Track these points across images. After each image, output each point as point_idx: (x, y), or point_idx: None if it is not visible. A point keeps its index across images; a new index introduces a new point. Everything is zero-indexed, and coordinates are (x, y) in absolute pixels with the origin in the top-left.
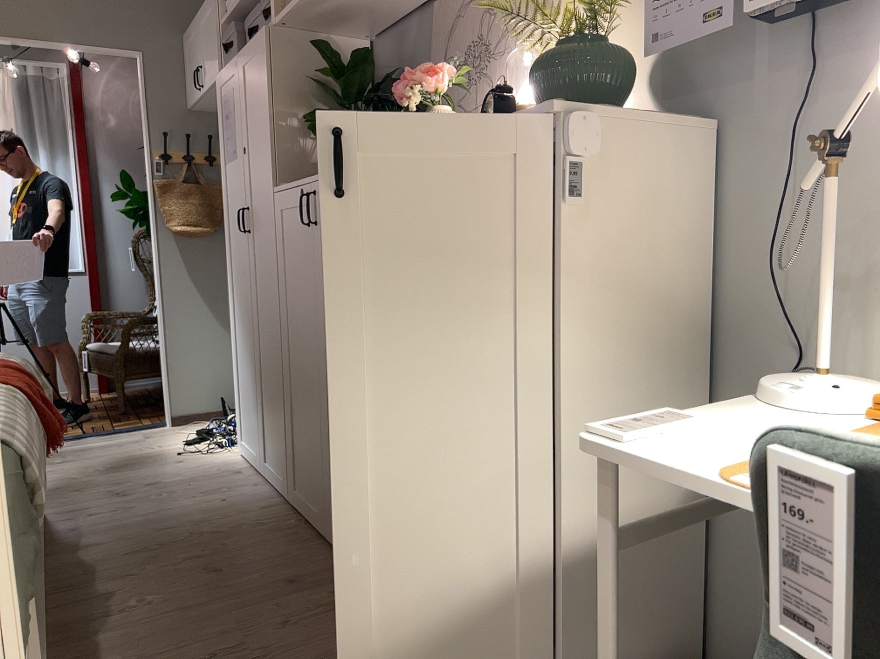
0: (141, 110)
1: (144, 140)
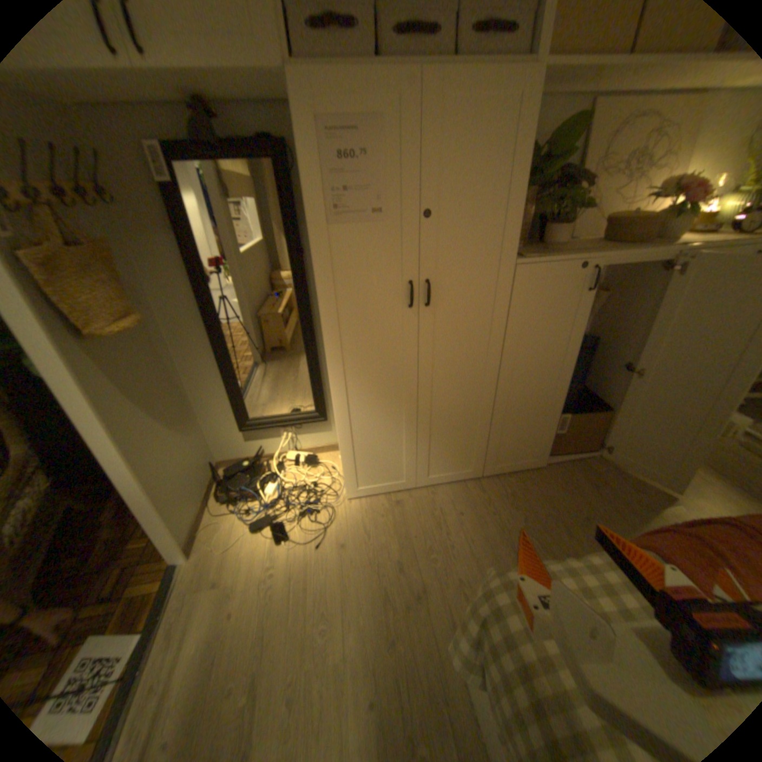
0: None
1: None
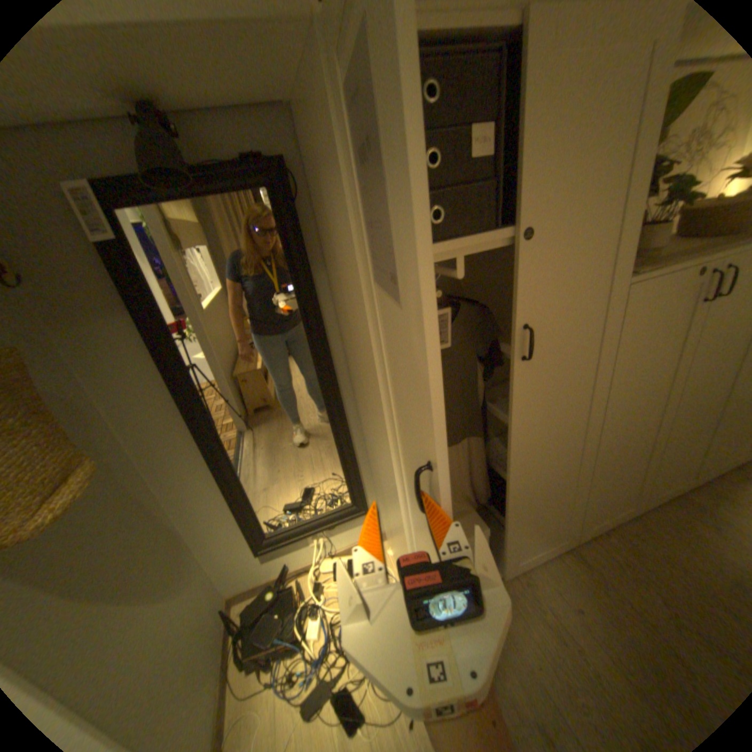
0: None
1: None
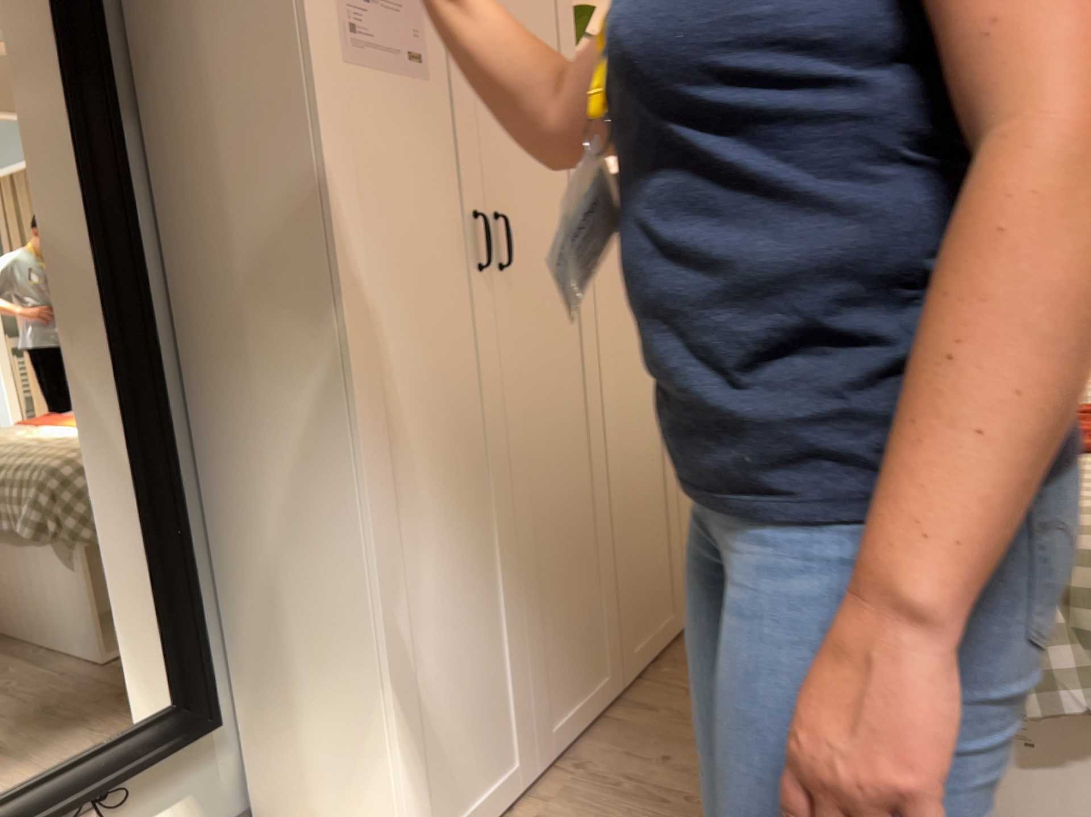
0: None
1: None
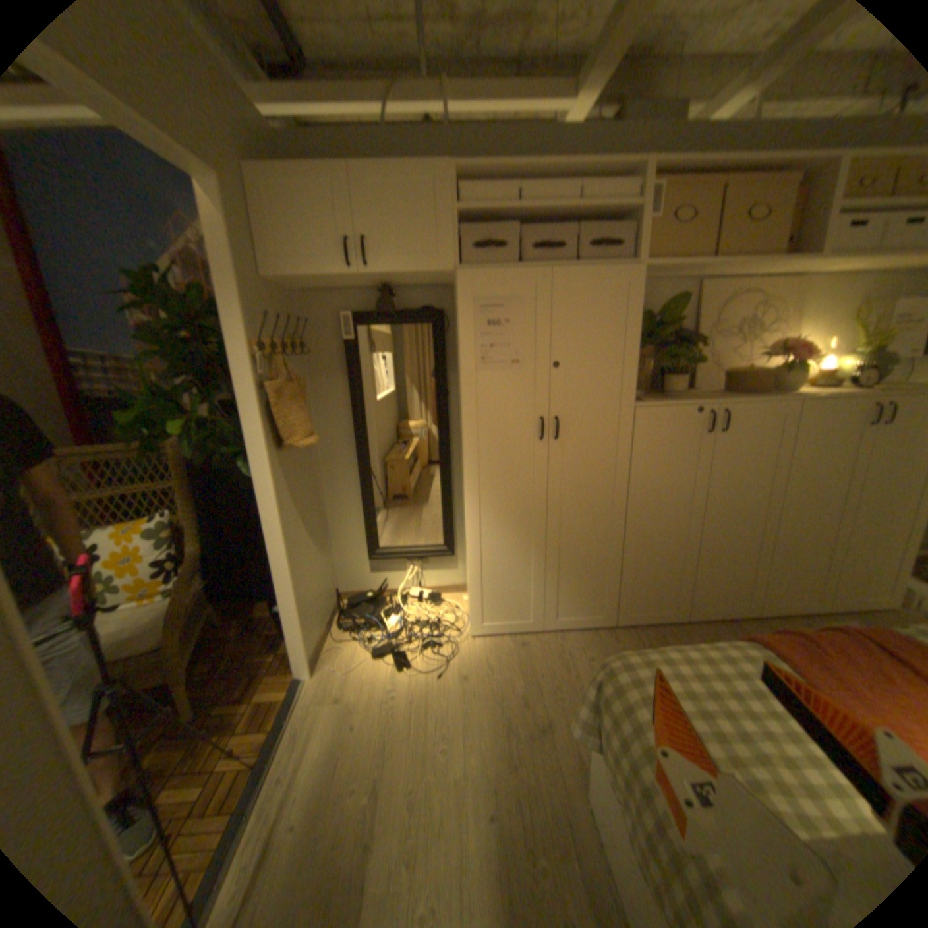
0: (216, 273)
1: (223, 323)
